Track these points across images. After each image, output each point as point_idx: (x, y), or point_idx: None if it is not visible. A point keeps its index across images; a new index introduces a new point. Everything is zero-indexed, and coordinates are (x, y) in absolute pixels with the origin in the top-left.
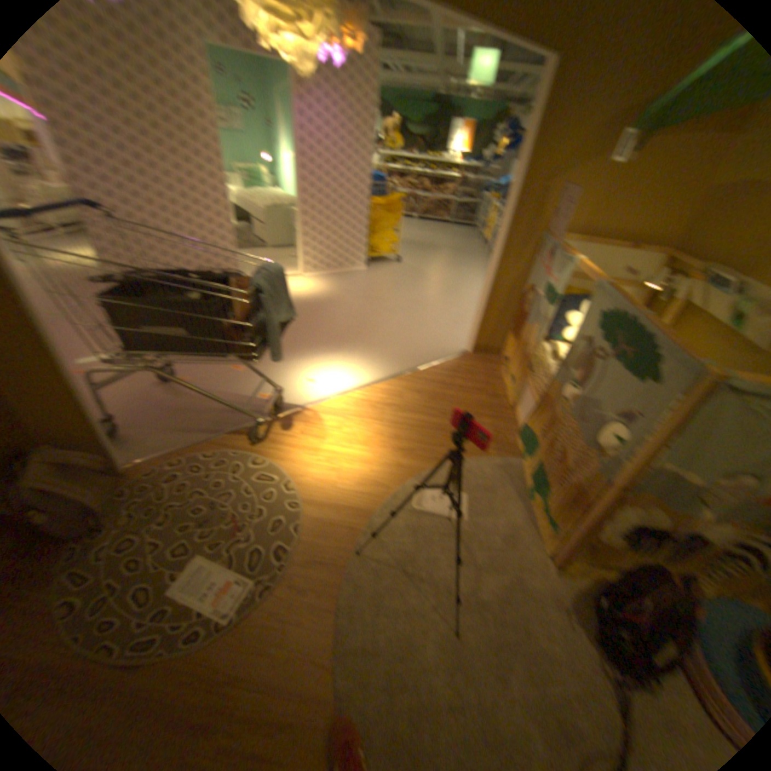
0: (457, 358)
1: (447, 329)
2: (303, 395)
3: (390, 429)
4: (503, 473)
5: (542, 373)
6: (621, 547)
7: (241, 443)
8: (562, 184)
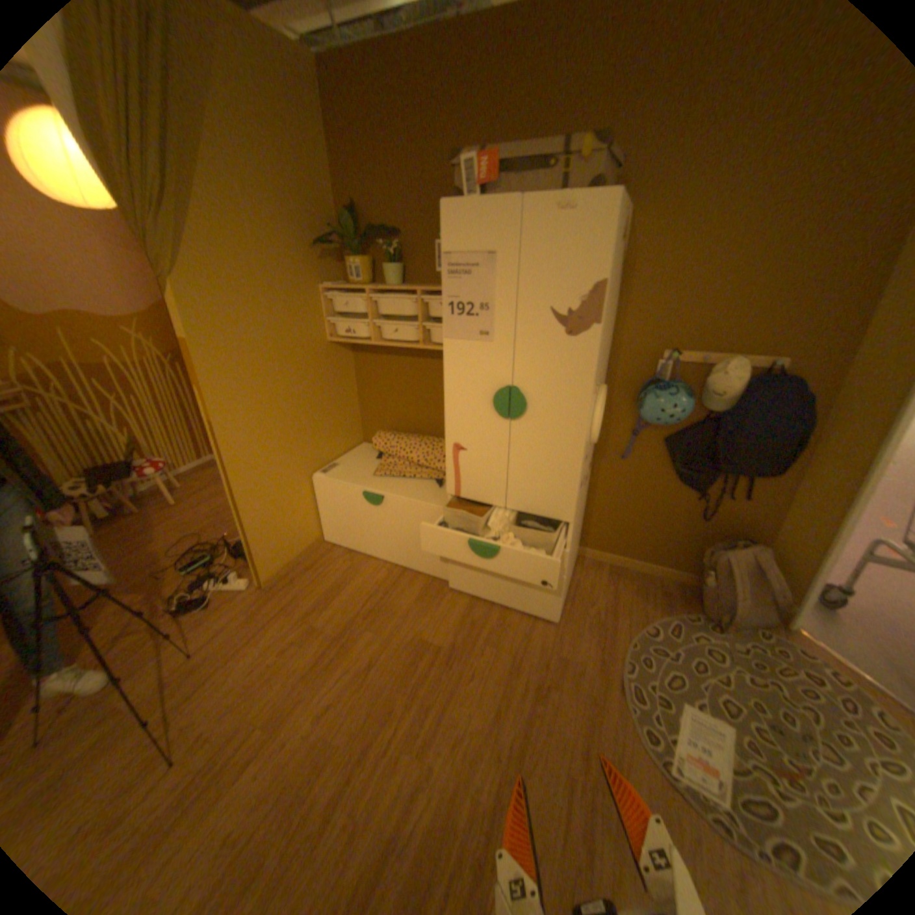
0: None
1: None
2: None
3: None
4: None
5: None
6: None
7: None
8: None
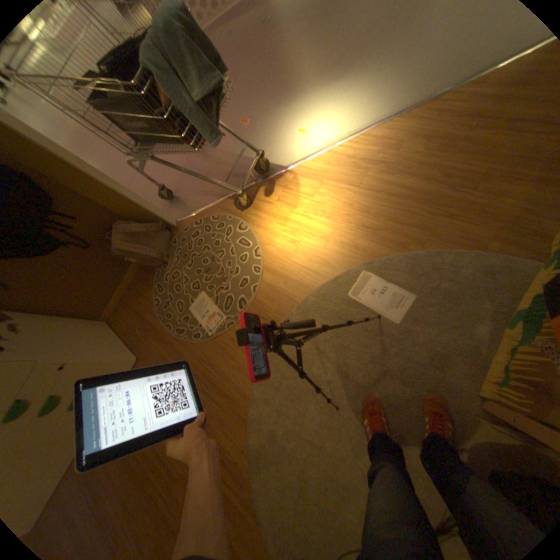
0: None
1: None
2: (291, 153)
3: (365, 199)
4: (492, 280)
5: None
6: None
7: (236, 208)
8: None
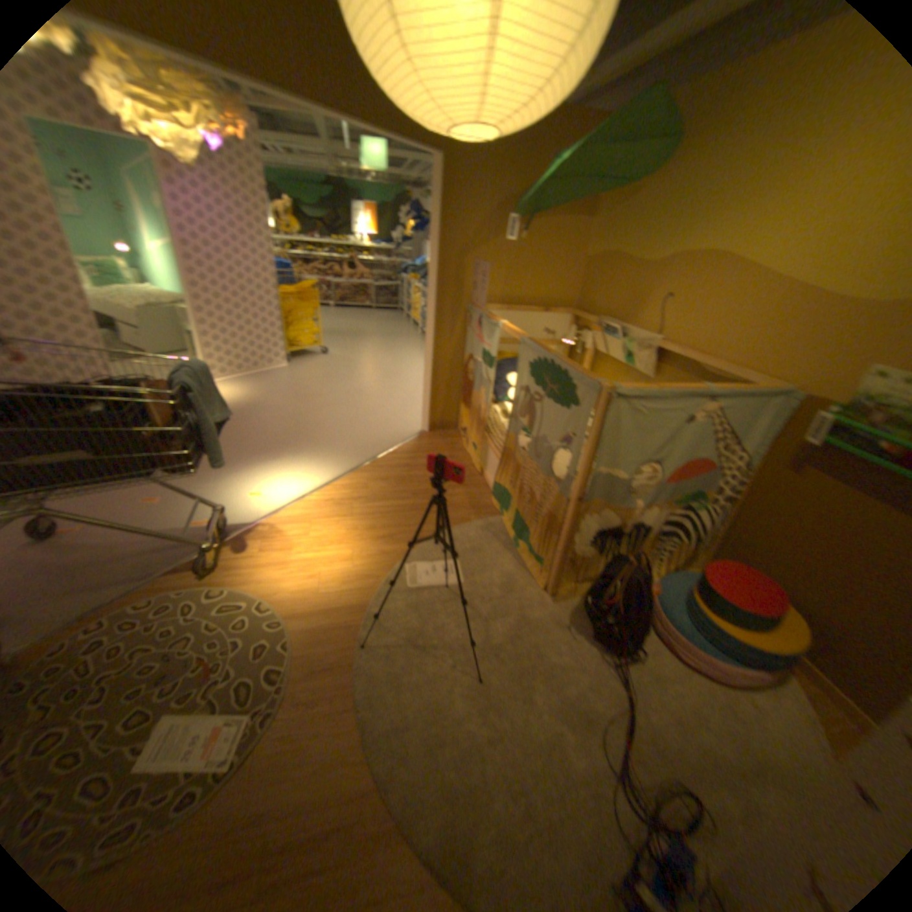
0: (416, 439)
1: (398, 414)
2: (251, 512)
3: (364, 522)
4: (486, 533)
5: (498, 432)
6: (592, 555)
7: (185, 581)
8: (473, 262)
